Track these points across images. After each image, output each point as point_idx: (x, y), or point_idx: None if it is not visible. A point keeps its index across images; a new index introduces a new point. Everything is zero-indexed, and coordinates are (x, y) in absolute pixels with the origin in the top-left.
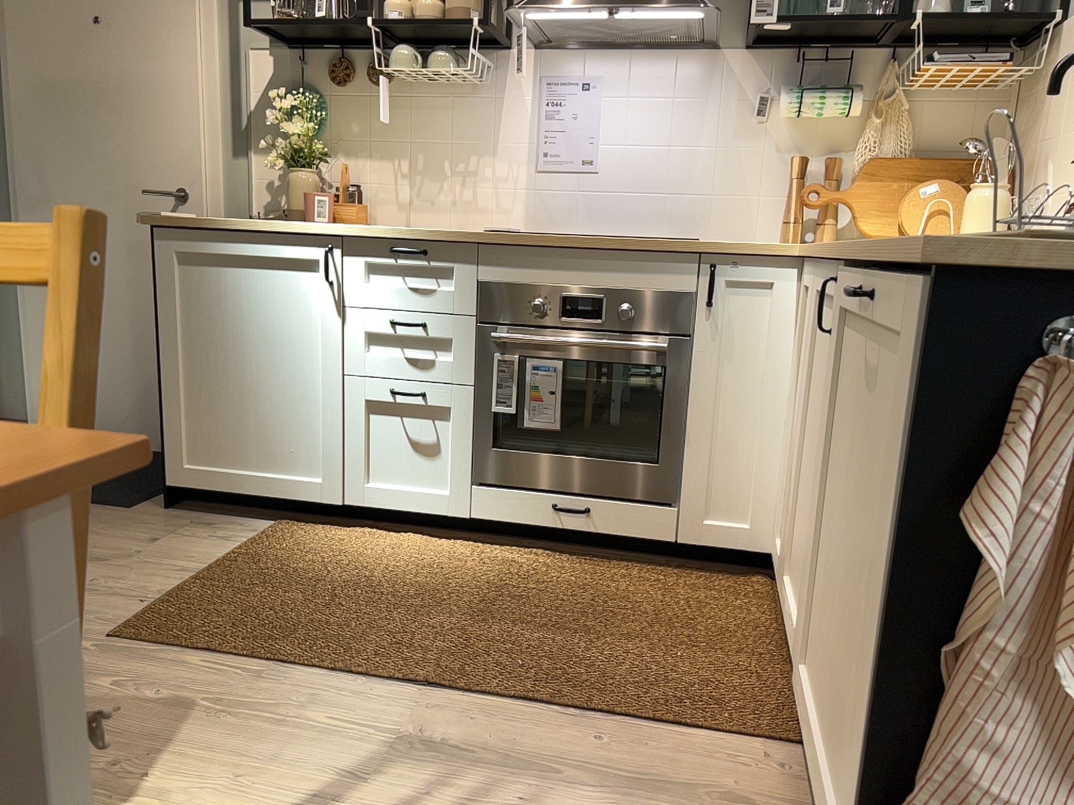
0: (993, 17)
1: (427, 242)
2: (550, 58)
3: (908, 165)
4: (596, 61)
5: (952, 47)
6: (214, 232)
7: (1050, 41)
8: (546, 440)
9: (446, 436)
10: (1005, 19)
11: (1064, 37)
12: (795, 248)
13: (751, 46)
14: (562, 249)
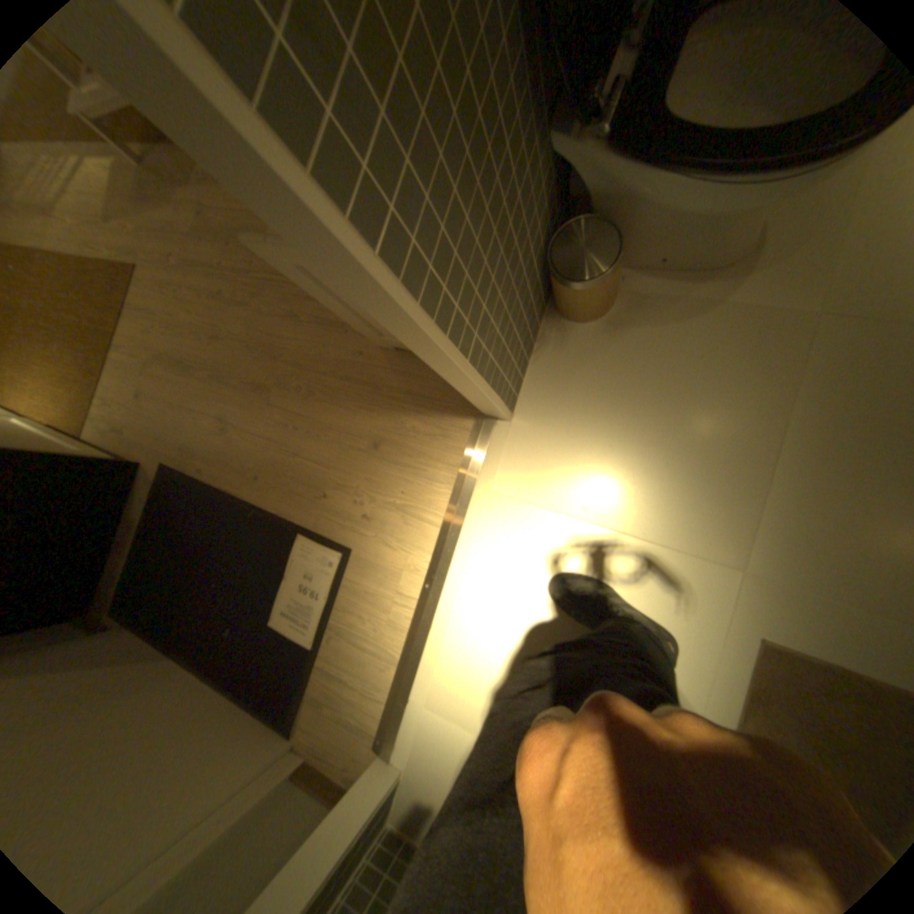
0: None
1: None
2: None
3: None
4: None
5: None
6: None
7: None
8: None
9: None
10: None
11: None
12: None
13: None
14: None
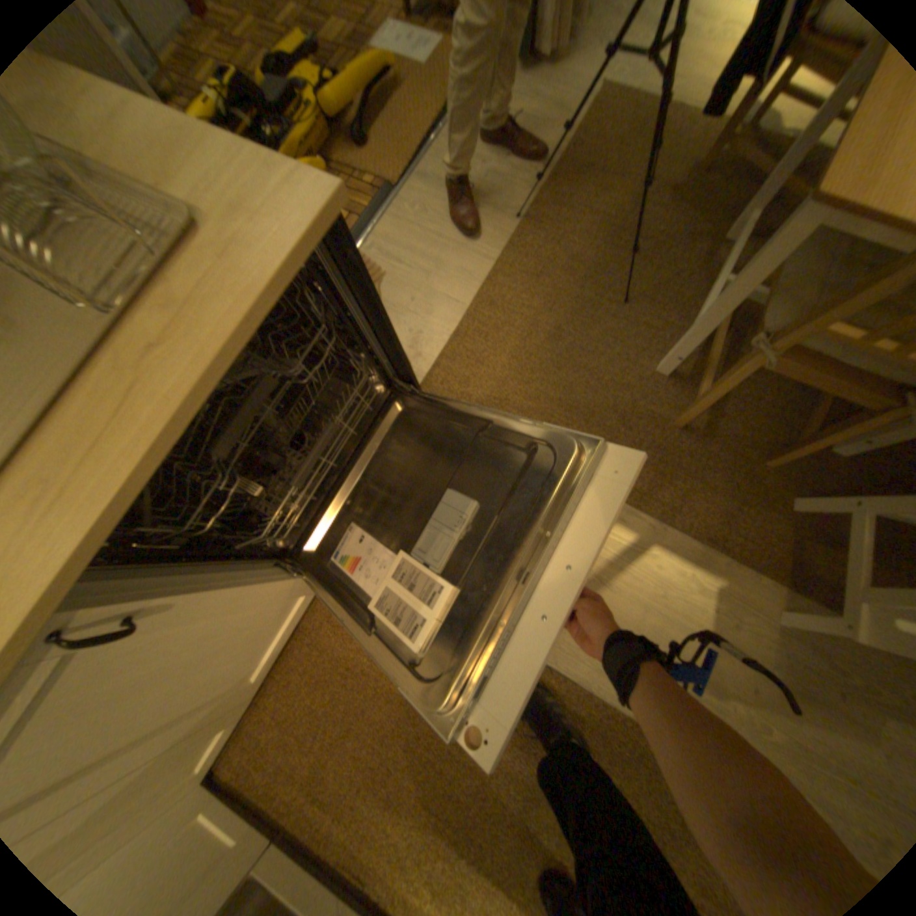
0: None
1: None
2: None
3: None
4: None
5: None
6: None
7: None
8: None
9: None
10: None
11: None
12: None
13: None
14: None
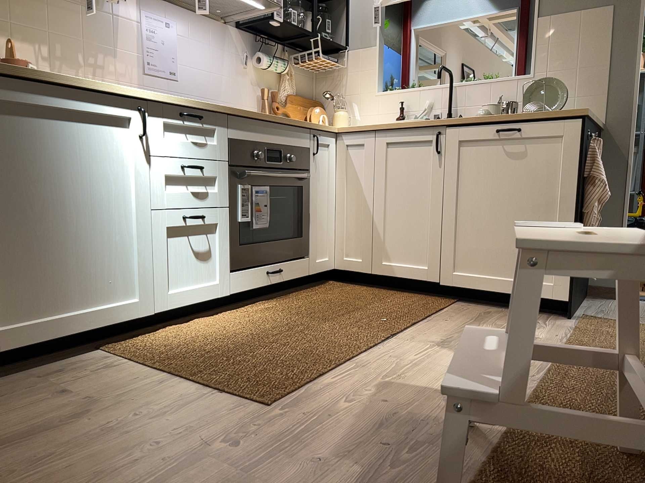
0: (332, 43)
1: (203, 111)
2: (148, 2)
3: (303, 98)
4: (173, 12)
5: (300, 51)
6: (34, 83)
7: (342, 57)
8: (252, 235)
9: (214, 242)
10: (337, 45)
11: (350, 56)
12: (336, 127)
13: (240, 28)
14: (265, 121)
